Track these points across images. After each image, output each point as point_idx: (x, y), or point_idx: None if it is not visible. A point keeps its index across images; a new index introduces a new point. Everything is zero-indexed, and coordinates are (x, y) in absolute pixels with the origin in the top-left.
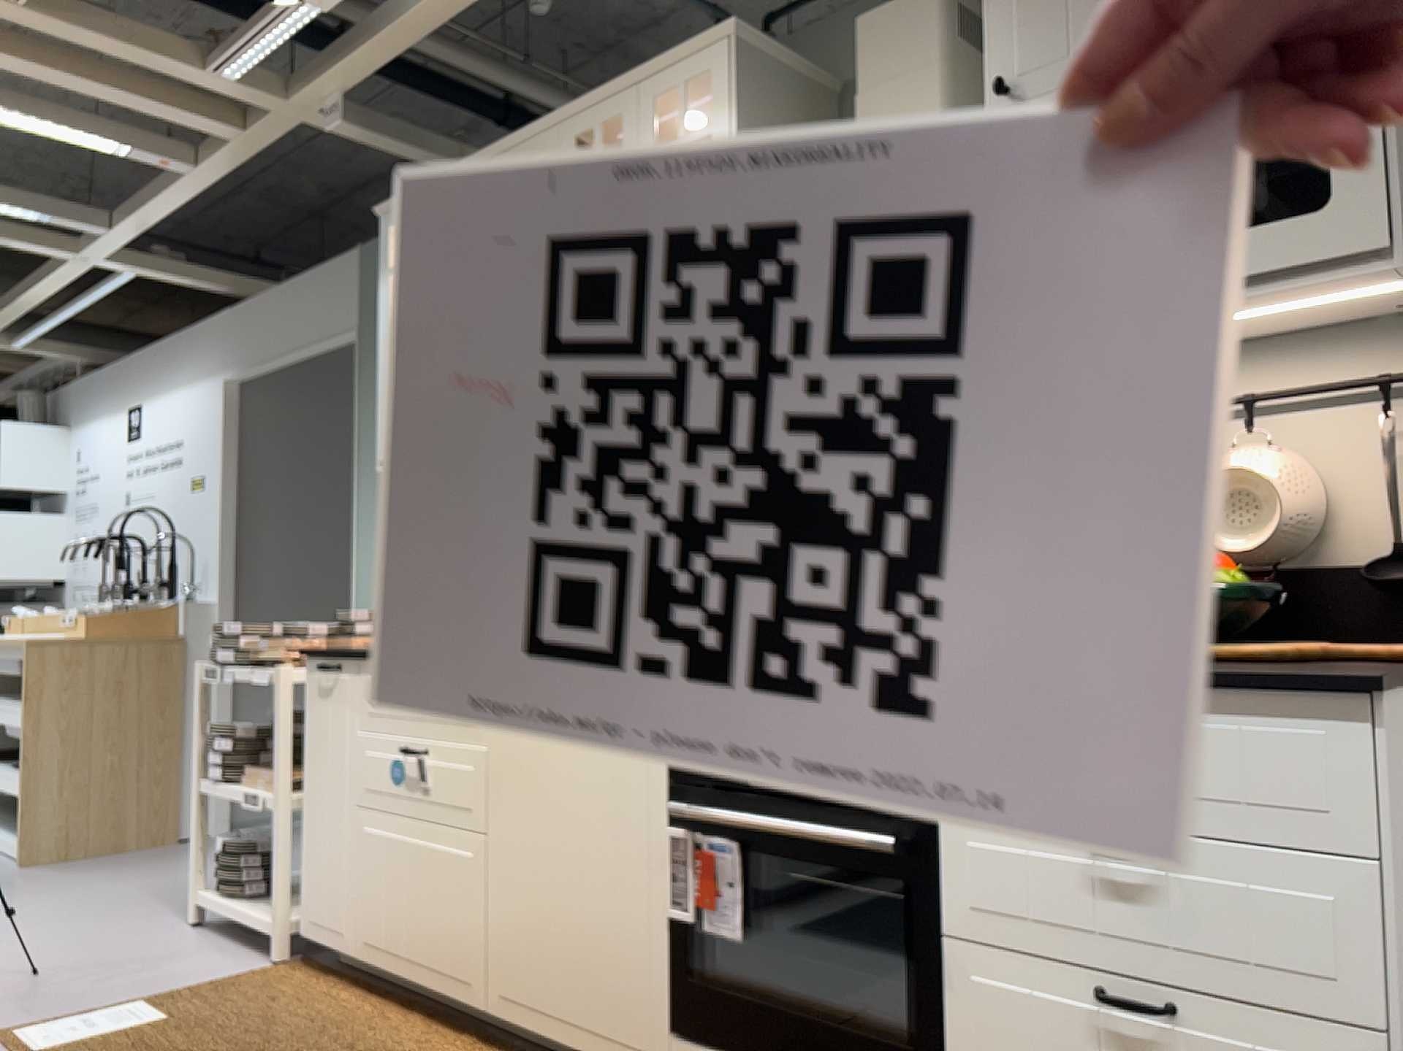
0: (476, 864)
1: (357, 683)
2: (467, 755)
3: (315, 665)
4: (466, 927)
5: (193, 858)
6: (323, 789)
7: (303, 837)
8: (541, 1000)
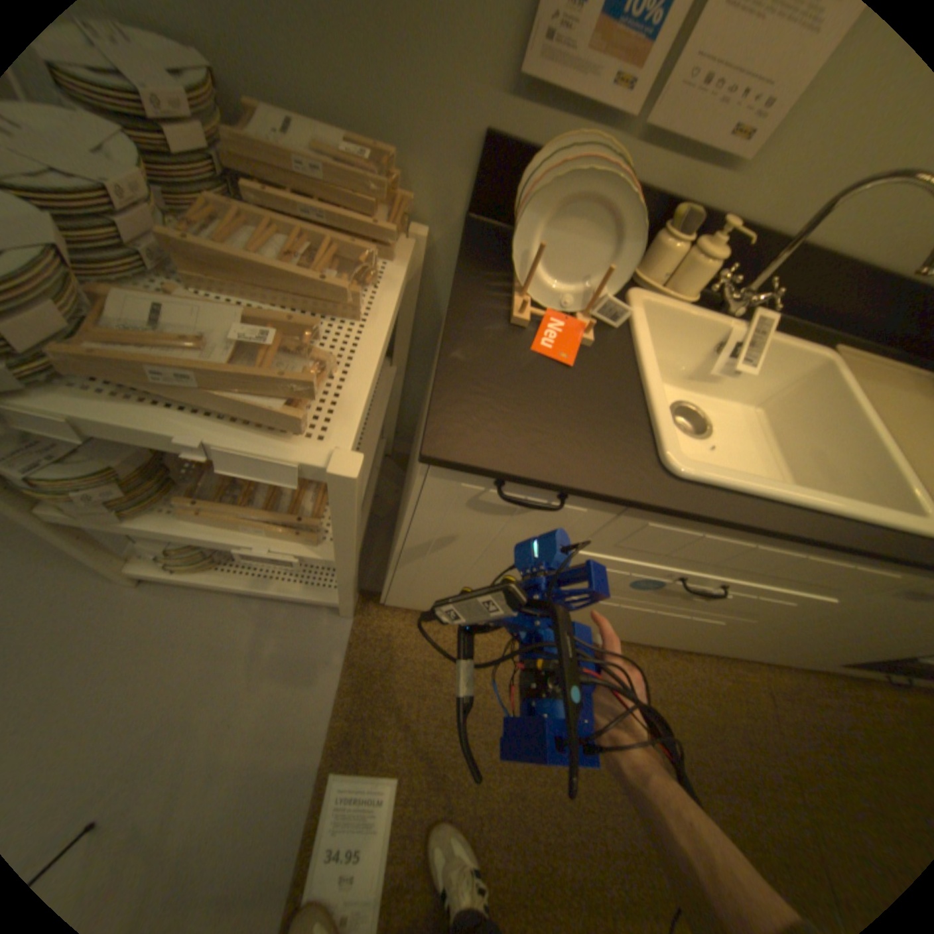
0: (727, 629)
1: (609, 523)
2: (805, 602)
3: (465, 476)
4: (676, 637)
5: (93, 562)
6: (458, 567)
7: (392, 577)
8: (734, 655)
